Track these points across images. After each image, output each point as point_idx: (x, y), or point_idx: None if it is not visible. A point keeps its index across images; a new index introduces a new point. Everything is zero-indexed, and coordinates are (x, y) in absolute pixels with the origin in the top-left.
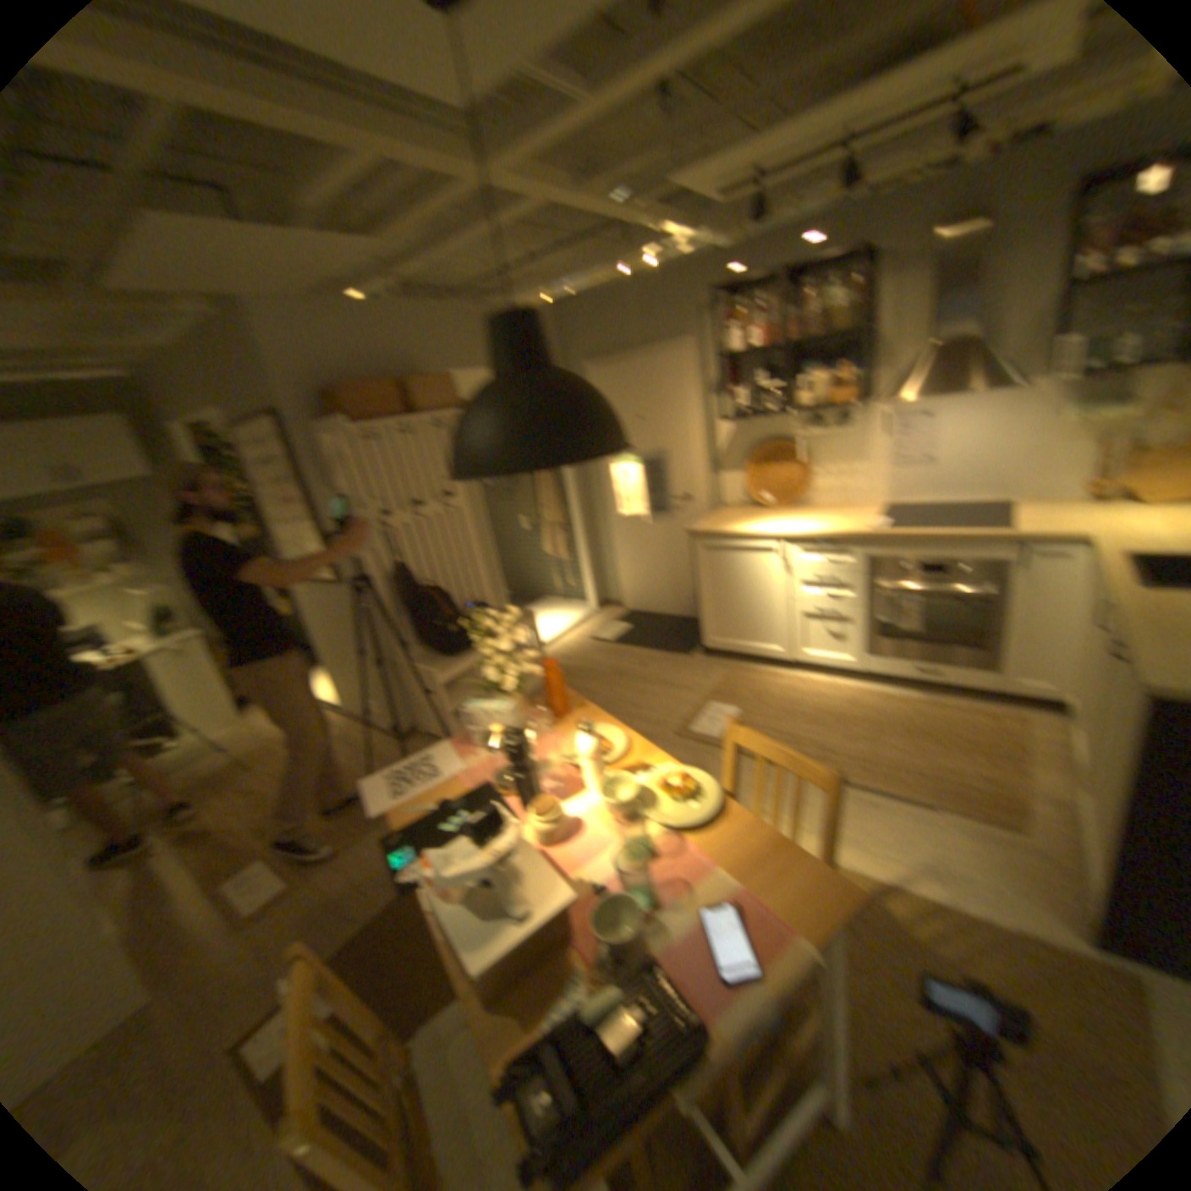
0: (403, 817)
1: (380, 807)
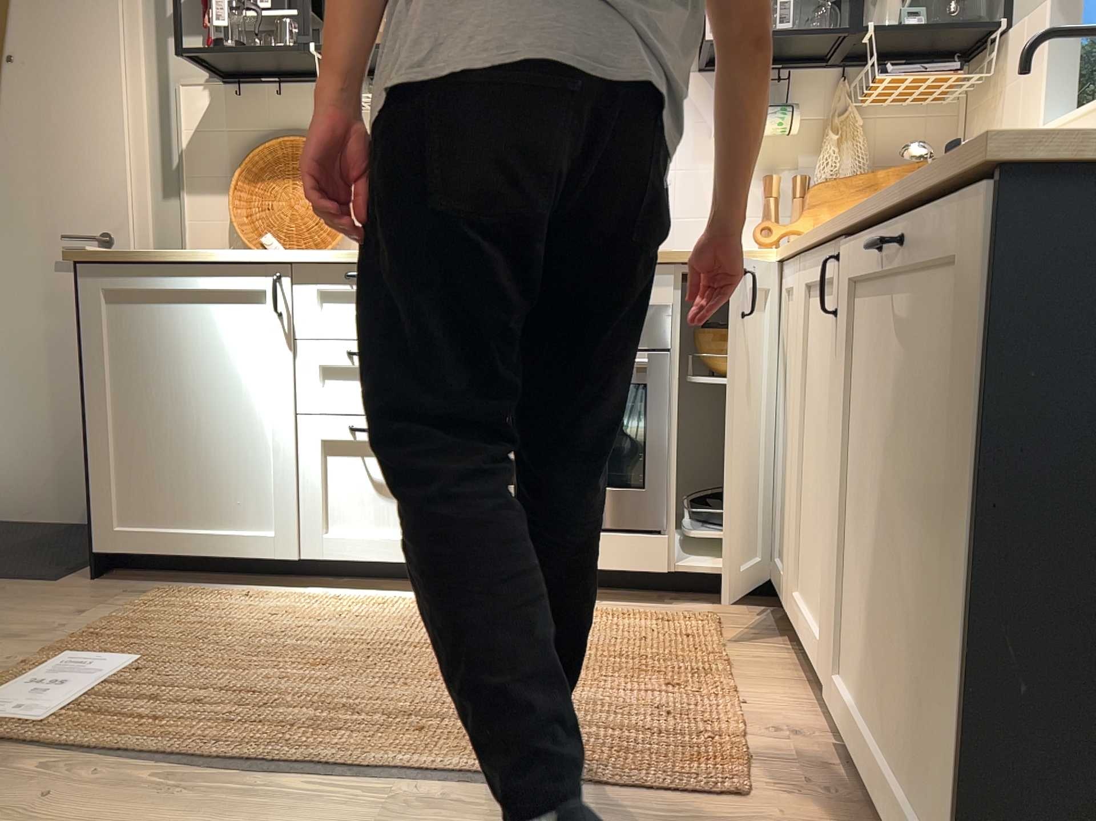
0: None
1: None
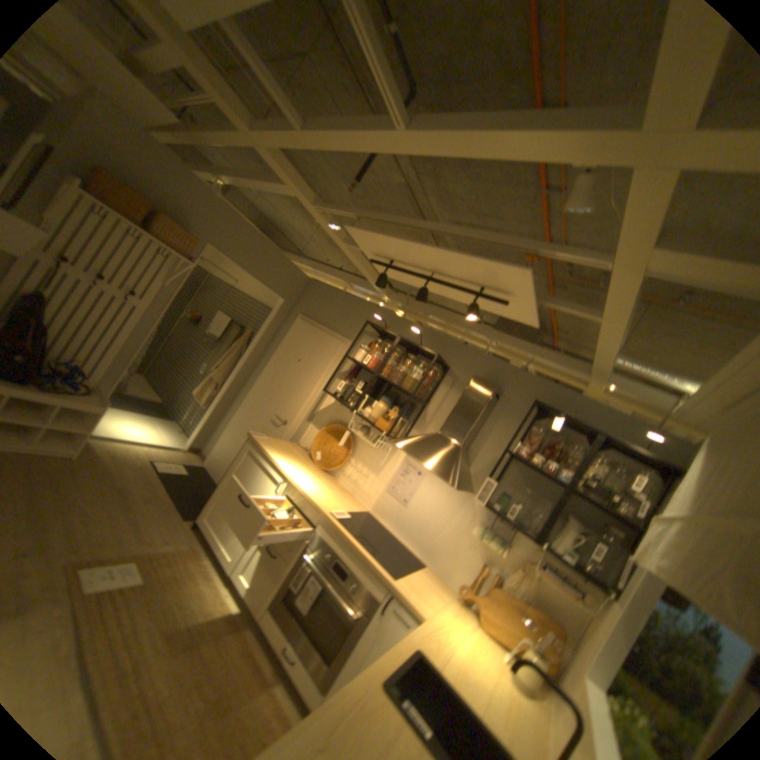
0: None
1: None
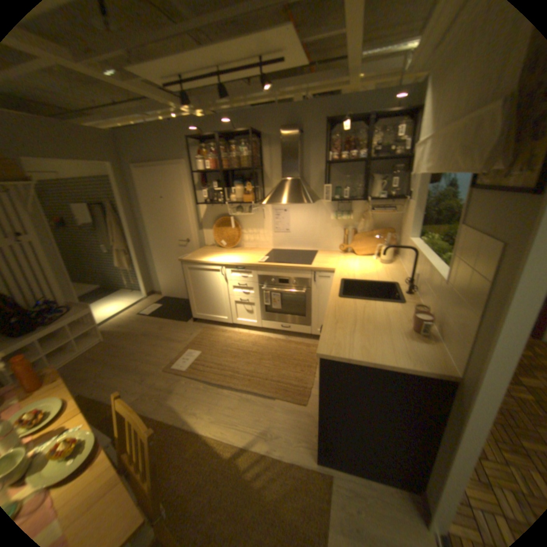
0: None
1: None
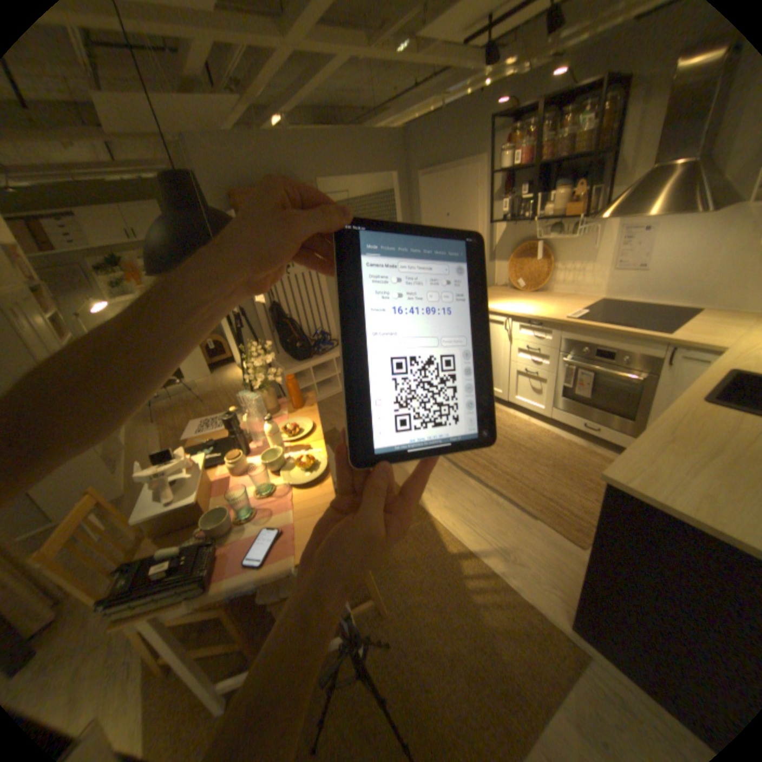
0: (192, 443)
1: (187, 435)
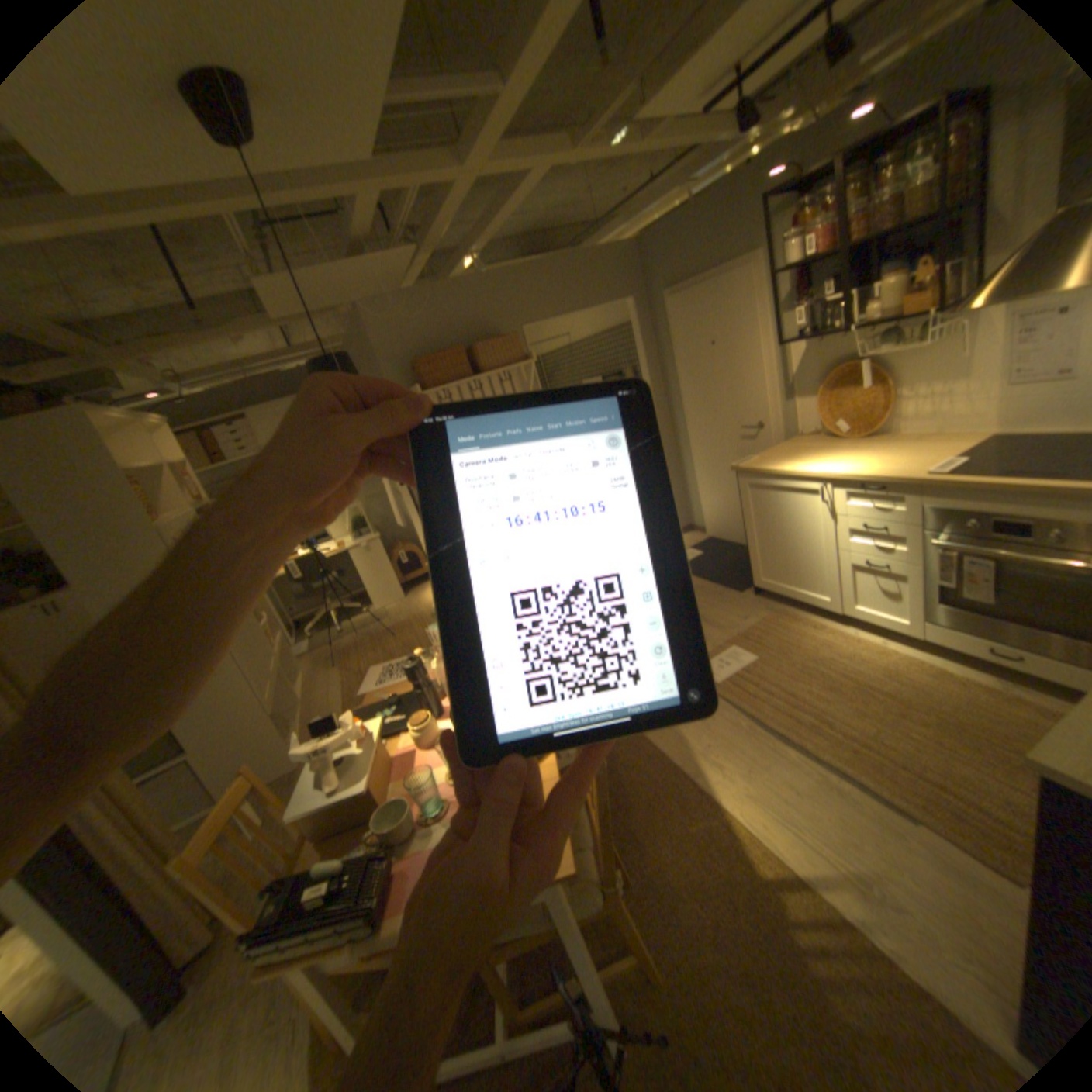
0: (370, 700)
1: (365, 689)
